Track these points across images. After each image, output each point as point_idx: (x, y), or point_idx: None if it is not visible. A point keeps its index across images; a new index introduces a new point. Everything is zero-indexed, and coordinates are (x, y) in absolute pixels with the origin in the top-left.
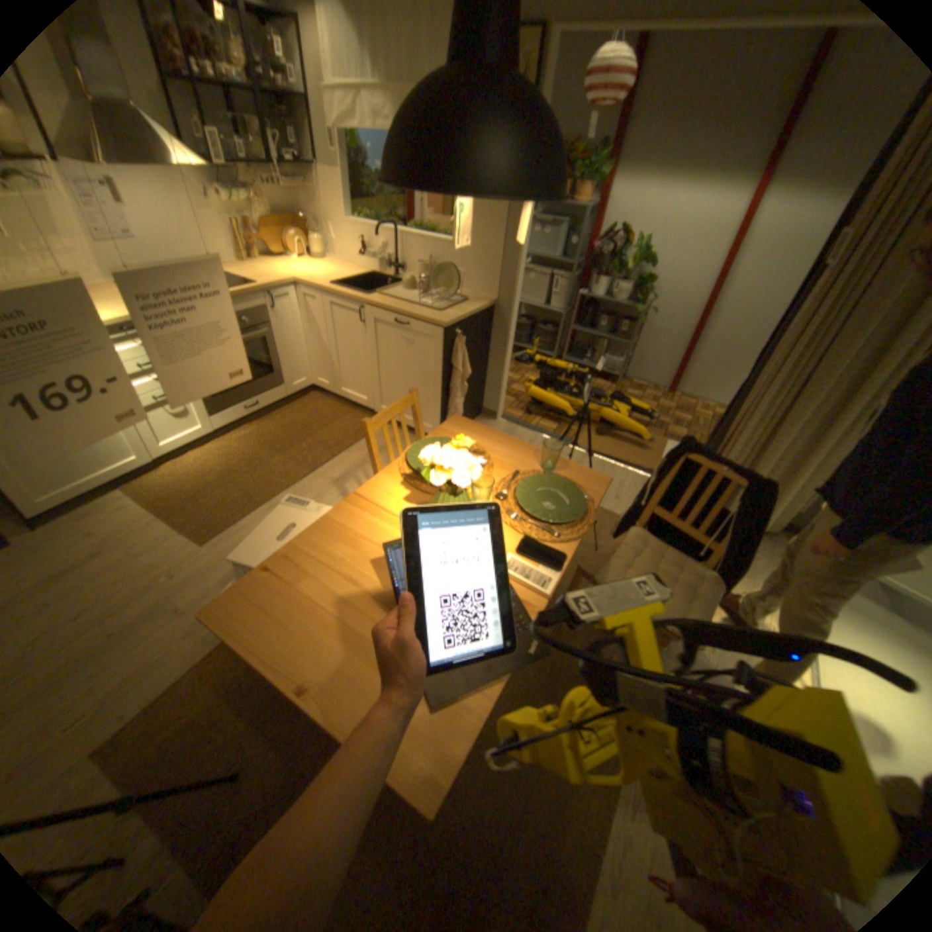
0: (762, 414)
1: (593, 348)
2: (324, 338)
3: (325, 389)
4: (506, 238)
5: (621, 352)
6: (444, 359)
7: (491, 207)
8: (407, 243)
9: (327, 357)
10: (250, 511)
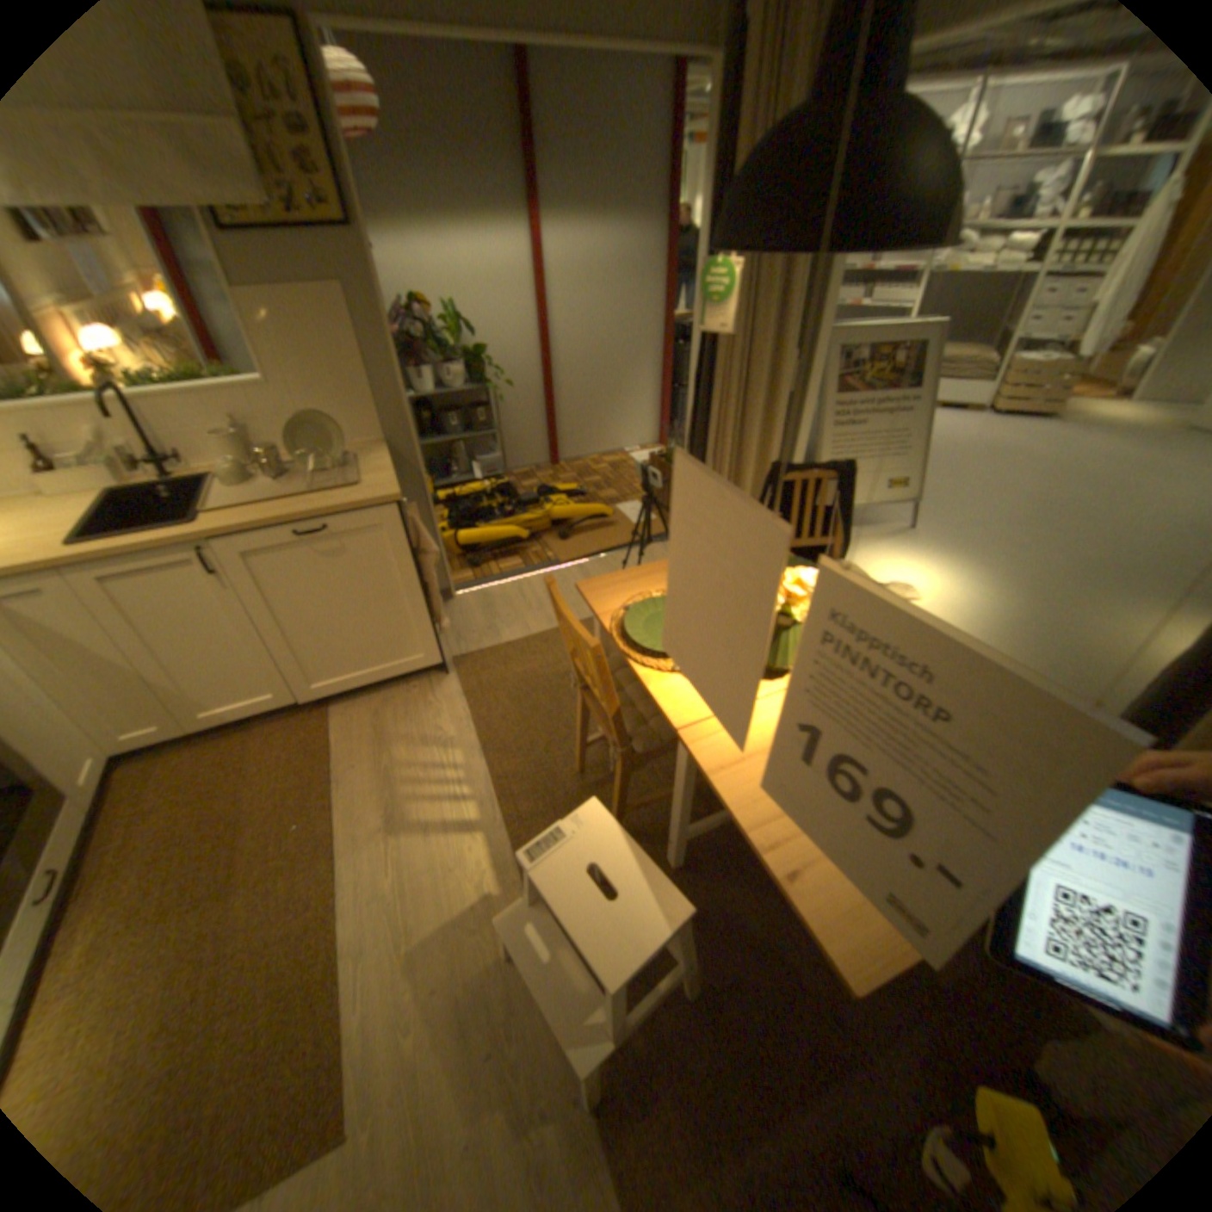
0: (728, 428)
1: (446, 459)
2: (103, 655)
3: (146, 745)
4: (358, 347)
5: (480, 449)
6: (409, 548)
7: (312, 307)
8: (150, 413)
9: (128, 686)
10: (331, 1002)
